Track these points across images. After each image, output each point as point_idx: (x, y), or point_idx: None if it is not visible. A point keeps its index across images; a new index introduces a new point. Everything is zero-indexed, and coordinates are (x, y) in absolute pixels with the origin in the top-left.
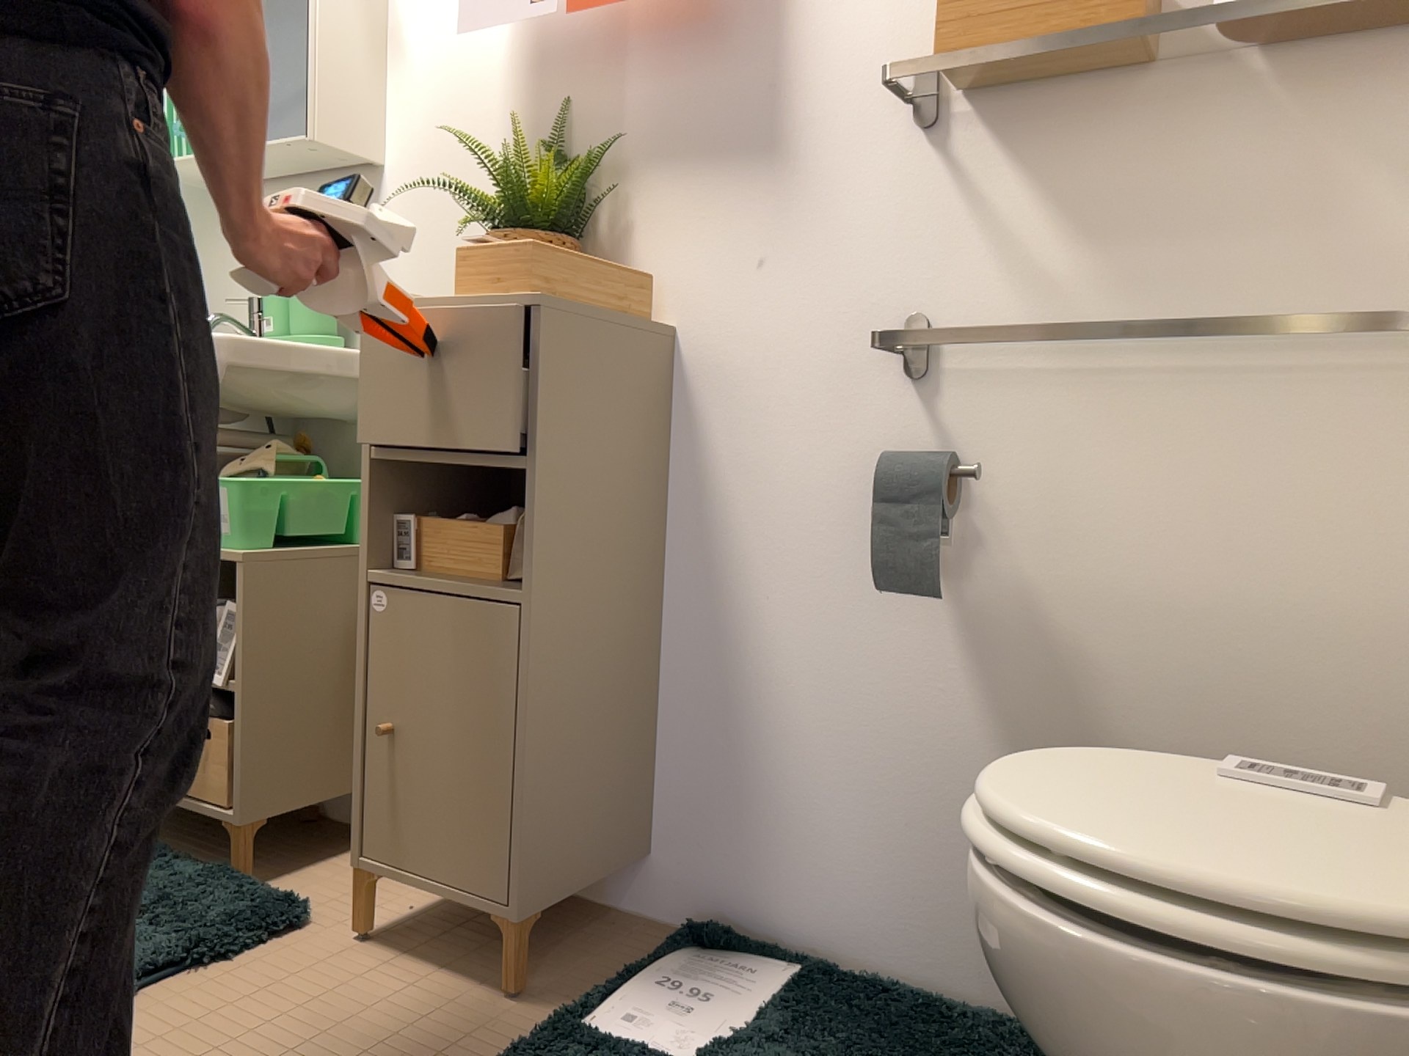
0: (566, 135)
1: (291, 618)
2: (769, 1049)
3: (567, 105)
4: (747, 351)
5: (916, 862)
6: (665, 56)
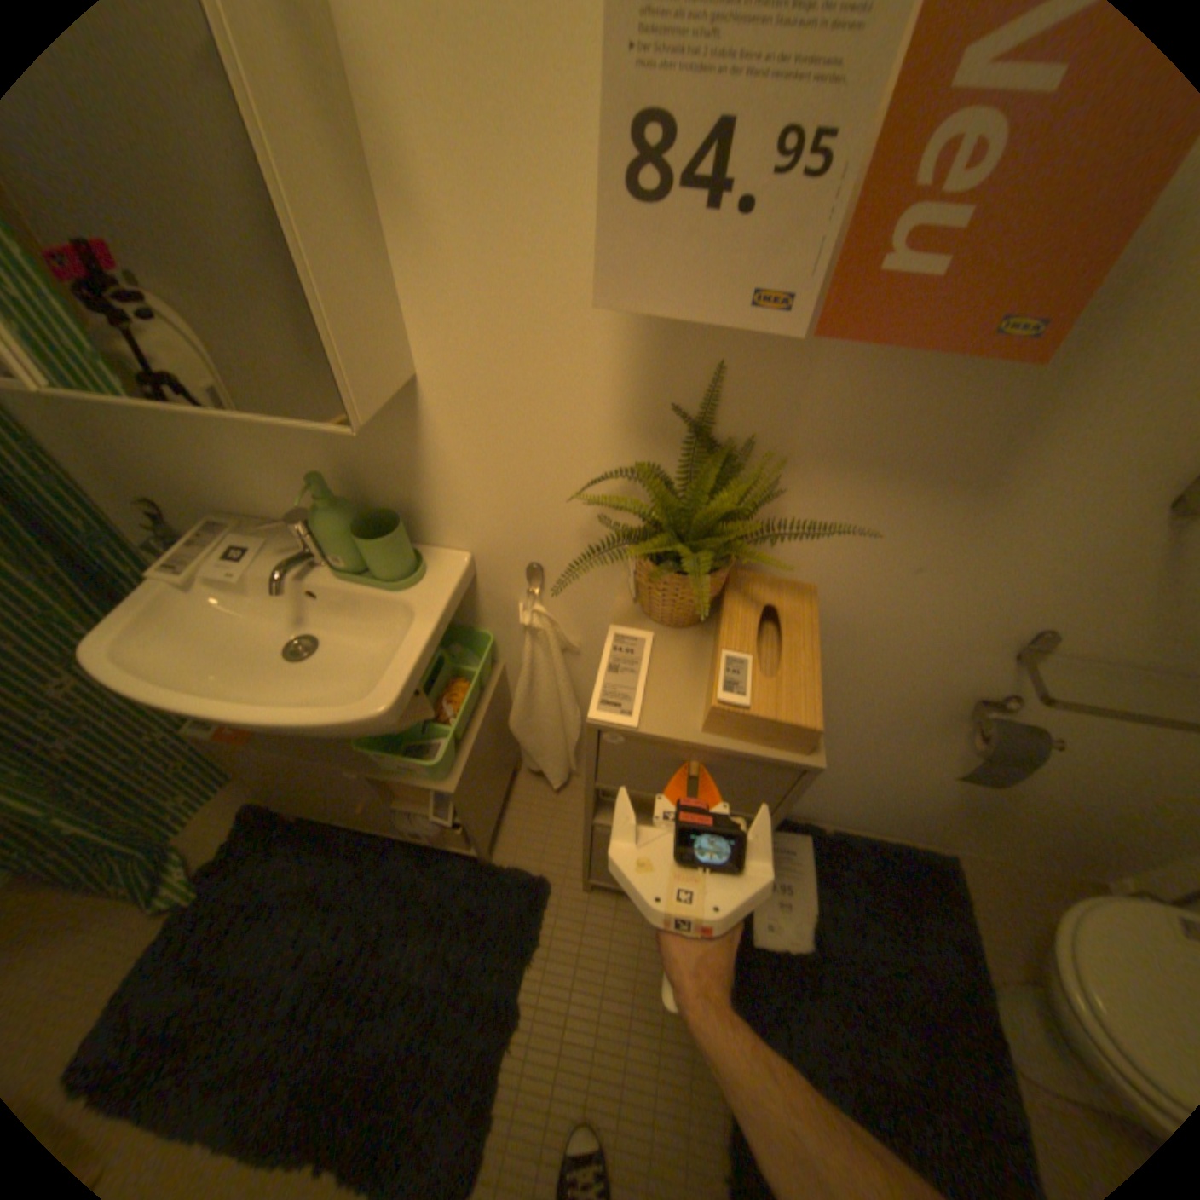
0: (712, 403)
1: (480, 773)
2: (843, 930)
3: (720, 367)
4: (875, 619)
5: (883, 807)
6: (891, 341)
